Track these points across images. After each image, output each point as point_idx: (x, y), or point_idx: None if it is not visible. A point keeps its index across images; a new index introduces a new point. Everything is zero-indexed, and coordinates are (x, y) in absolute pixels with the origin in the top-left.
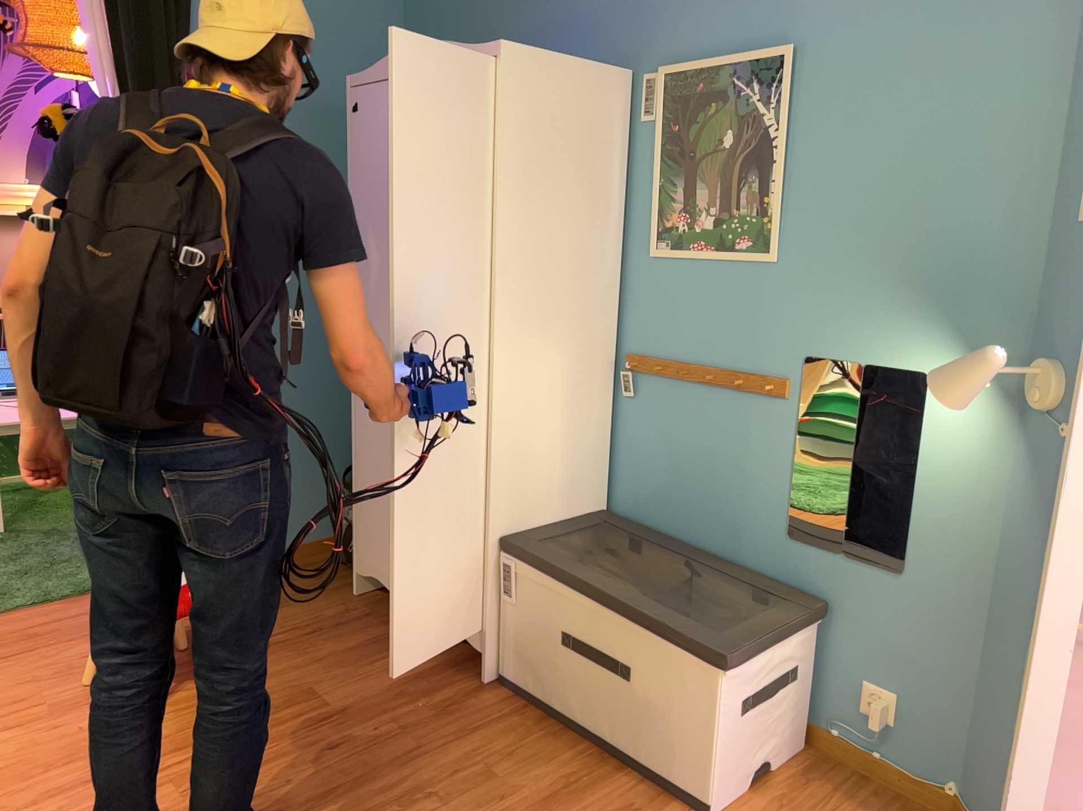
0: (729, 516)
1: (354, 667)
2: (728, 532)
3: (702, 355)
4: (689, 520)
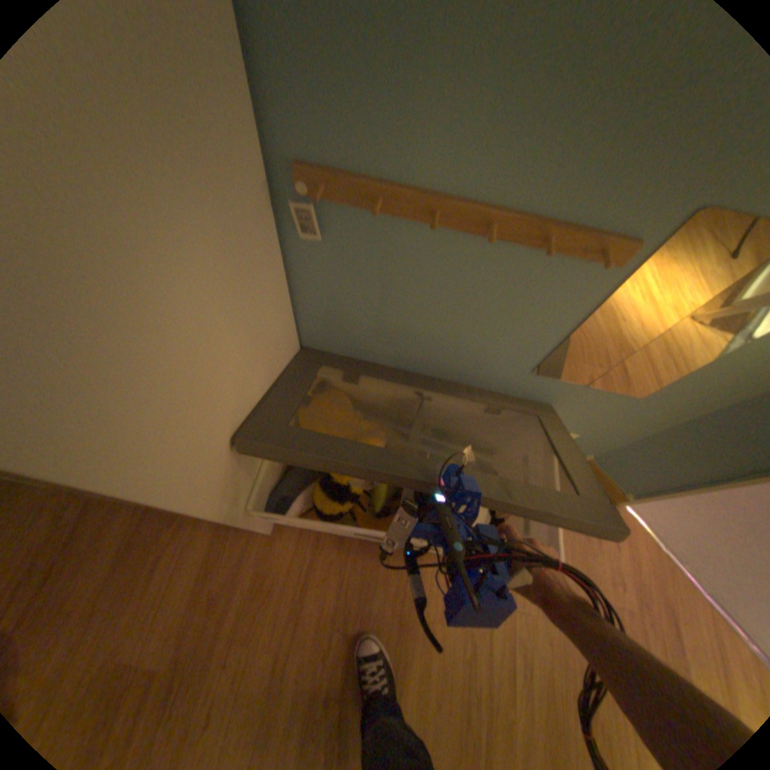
0: (468, 356)
1: (137, 597)
2: (462, 366)
3: (478, 177)
4: (413, 355)
